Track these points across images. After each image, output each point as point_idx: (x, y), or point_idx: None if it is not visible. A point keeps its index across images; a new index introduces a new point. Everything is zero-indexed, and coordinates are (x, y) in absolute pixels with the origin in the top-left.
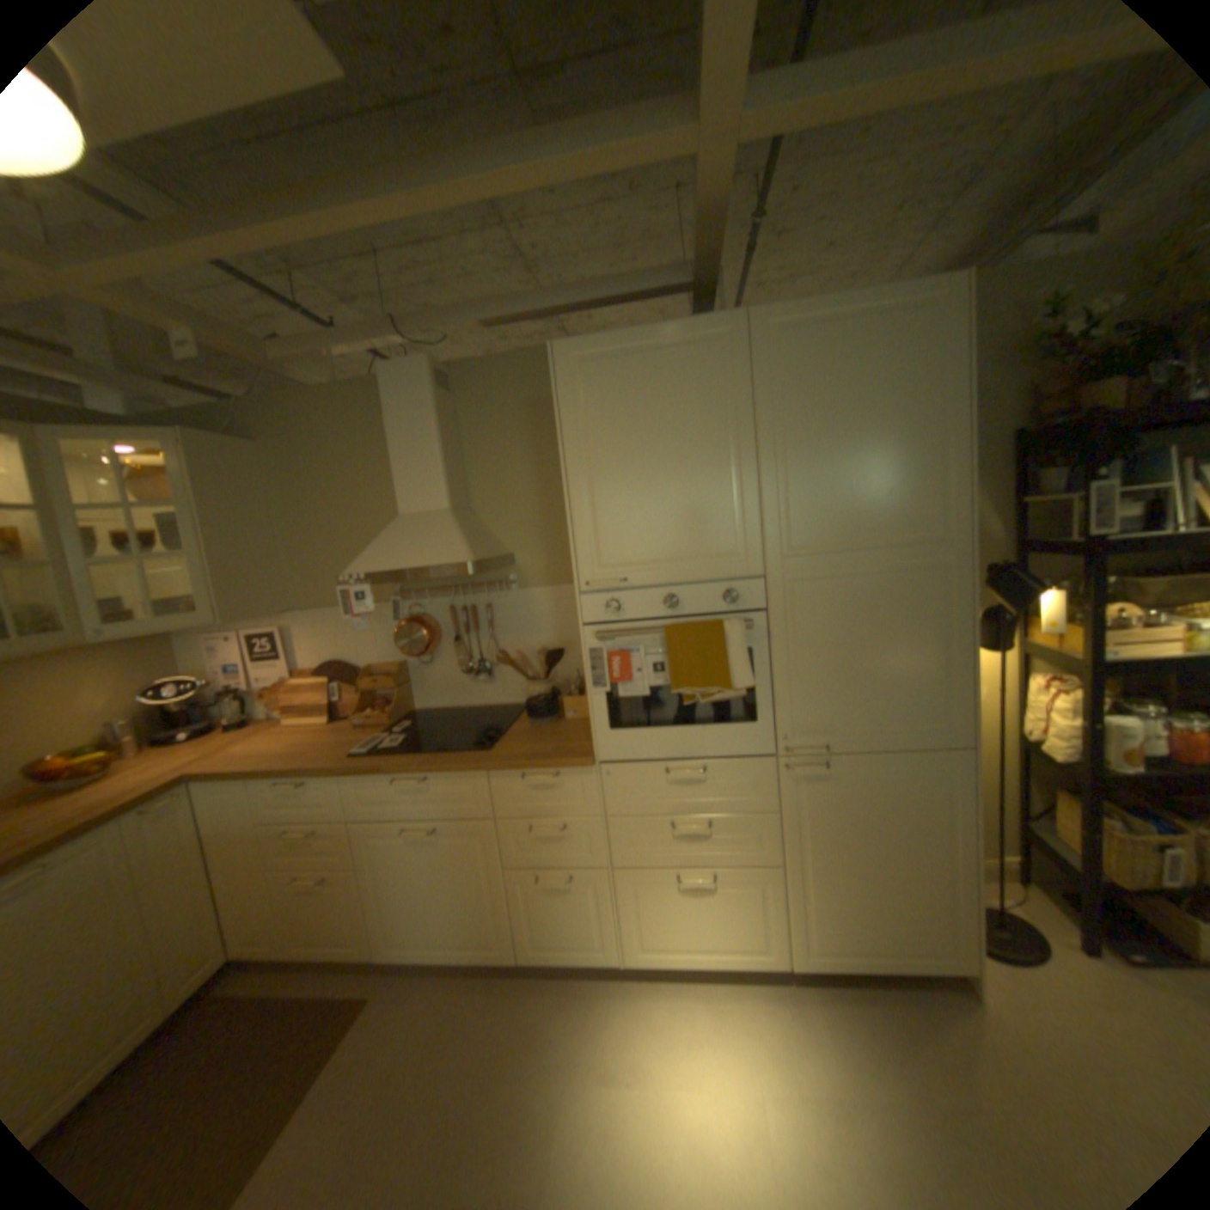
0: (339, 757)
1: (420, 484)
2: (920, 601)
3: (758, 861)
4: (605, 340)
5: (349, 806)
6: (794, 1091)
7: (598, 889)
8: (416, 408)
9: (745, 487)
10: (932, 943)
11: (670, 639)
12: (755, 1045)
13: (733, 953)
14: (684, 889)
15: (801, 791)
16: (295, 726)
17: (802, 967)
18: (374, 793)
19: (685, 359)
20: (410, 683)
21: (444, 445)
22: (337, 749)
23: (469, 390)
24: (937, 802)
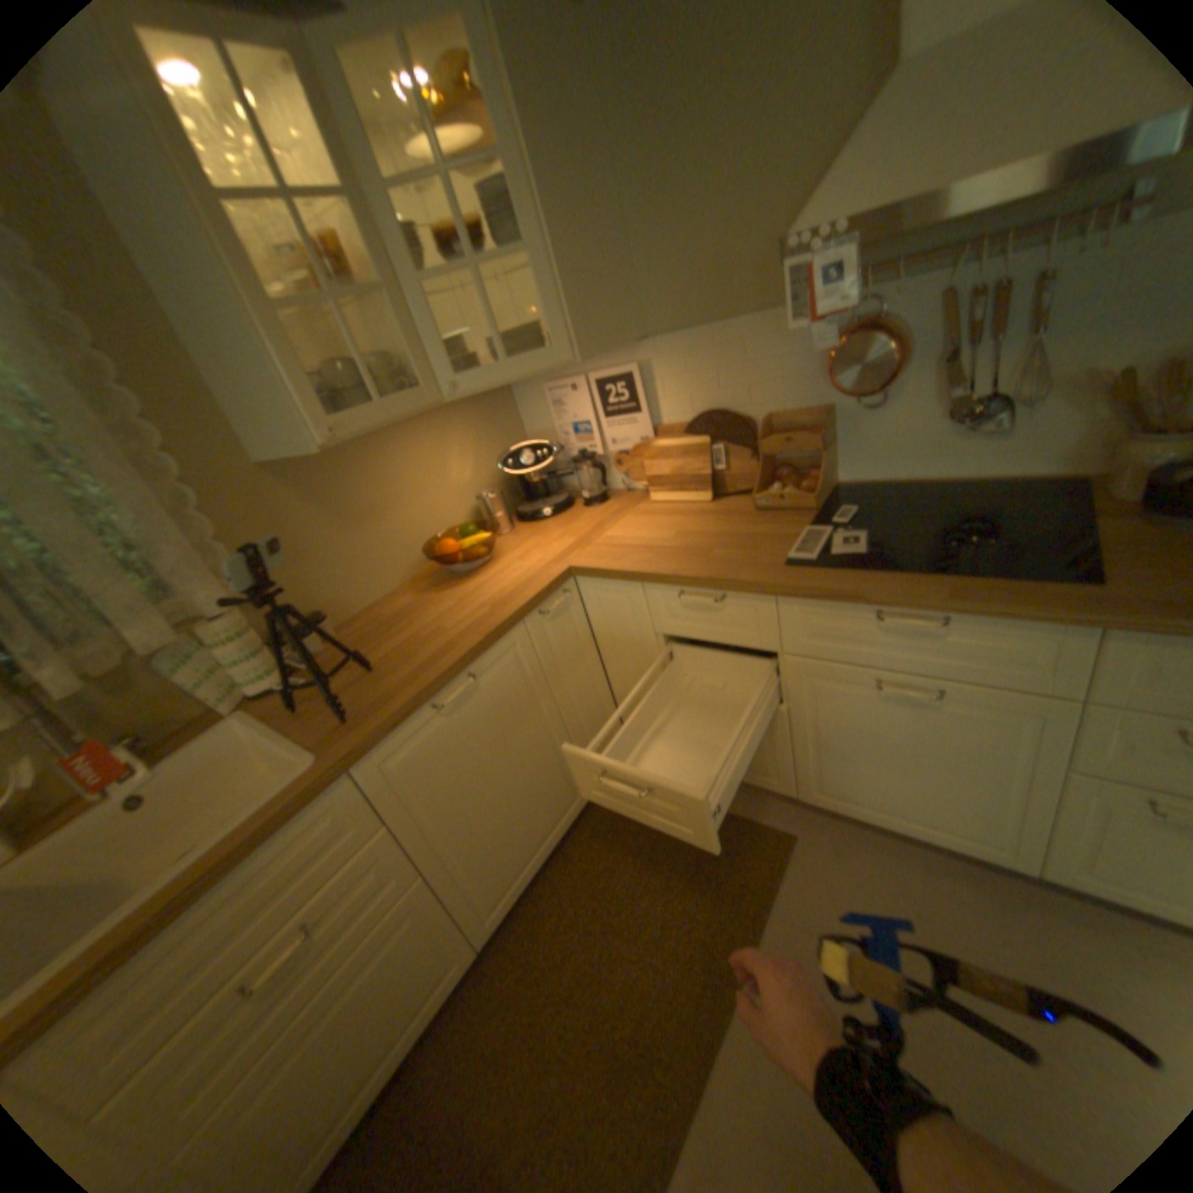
0: (771, 559)
1: None
2: None
3: None
4: None
5: (794, 632)
6: None
7: None
8: None
9: None
10: None
11: None
12: None
13: None
14: None
15: None
16: (669, 501)
17: None
18: (840, 622)
19: None
20: (837, 439)
21: None
22: (755, 543)
23: None
24: None
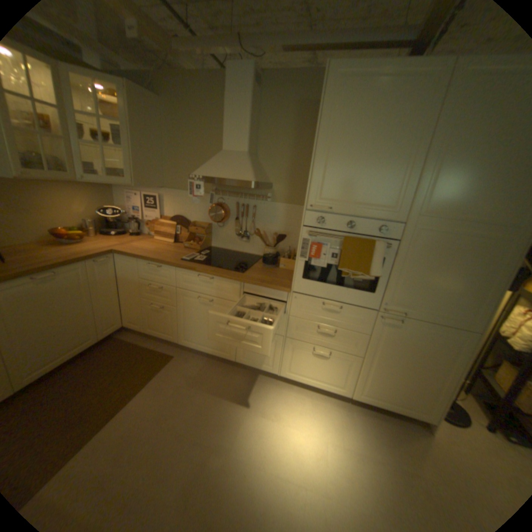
0: (177, 258)
1: (236, 135)
2: (487, 256)
3: (353, 352)
4: (362, 63)
5: (179, 280)
6: (342, 443)
7: (277, 342)
8: (242, 92)
9: (414, 171)
10: (421, 406)
11: (345, 243)
12: (329, 420)
13: (329, 384)
14: (315, 353)
15: (385, 329)
16: (160, 240)
17: (357, 398)
18: (190, 277)
19: (406, 84)
20: (212, 234)
21: (252, 116)
22: (177, 254)
23: (270, 87)
24: (450, 351)
